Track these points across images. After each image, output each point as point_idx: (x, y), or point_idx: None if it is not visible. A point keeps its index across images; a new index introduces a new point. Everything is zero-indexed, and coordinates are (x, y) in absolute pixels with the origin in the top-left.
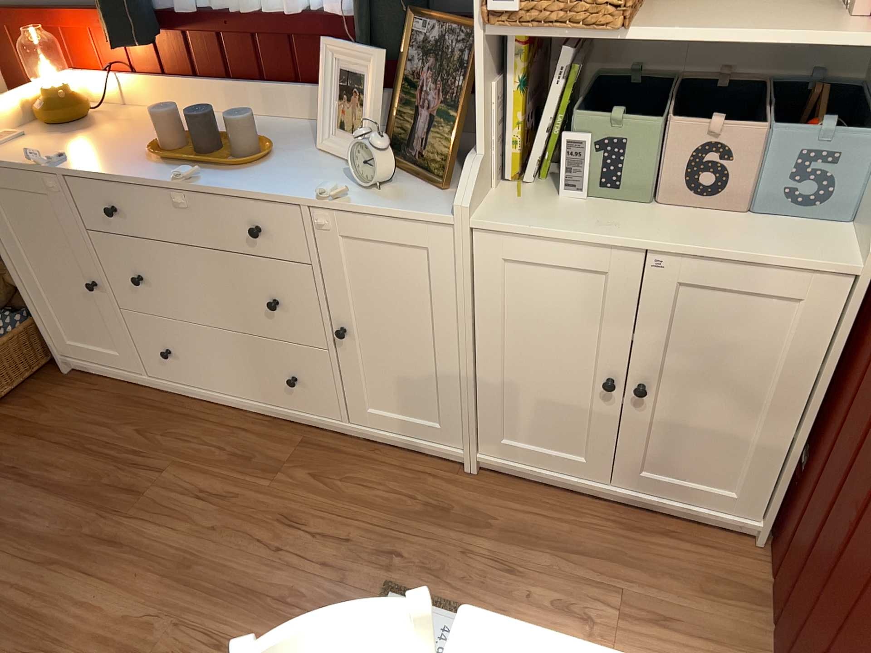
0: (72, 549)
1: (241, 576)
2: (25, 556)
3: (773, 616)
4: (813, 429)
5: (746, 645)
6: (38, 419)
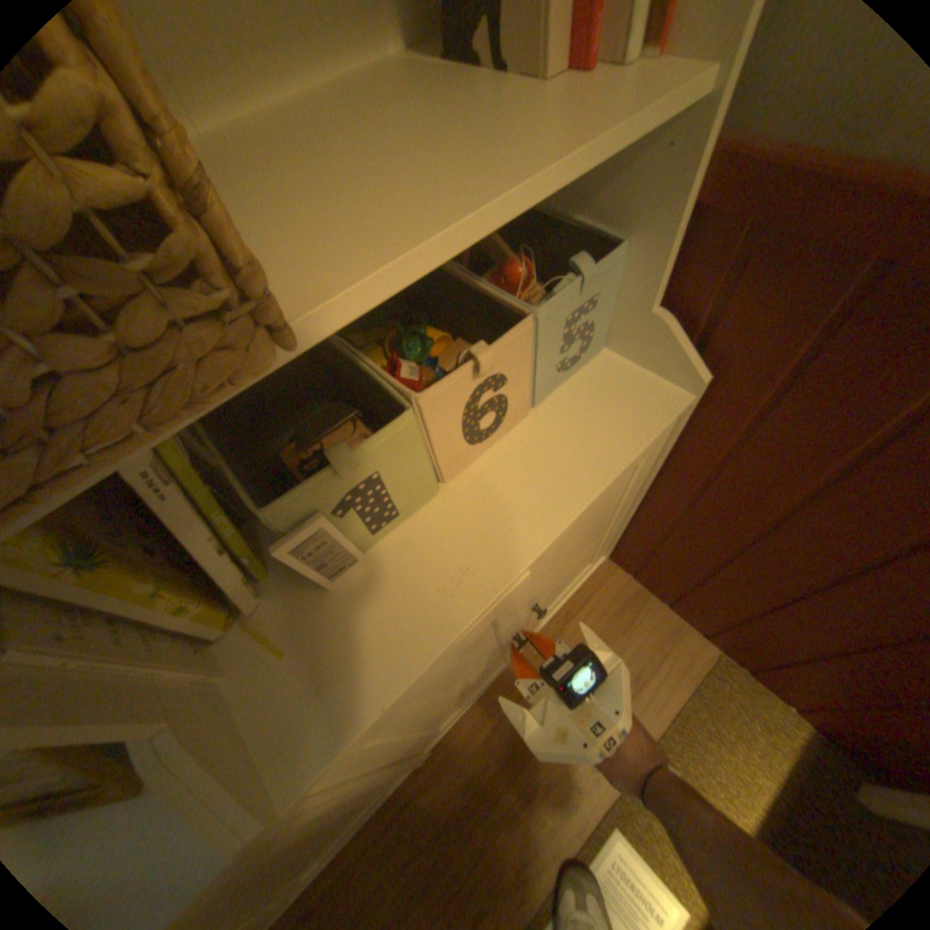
0: None
1: None
2: None
3: (677, 607)
4: (646, 502)
5: (680, 637)
6: None
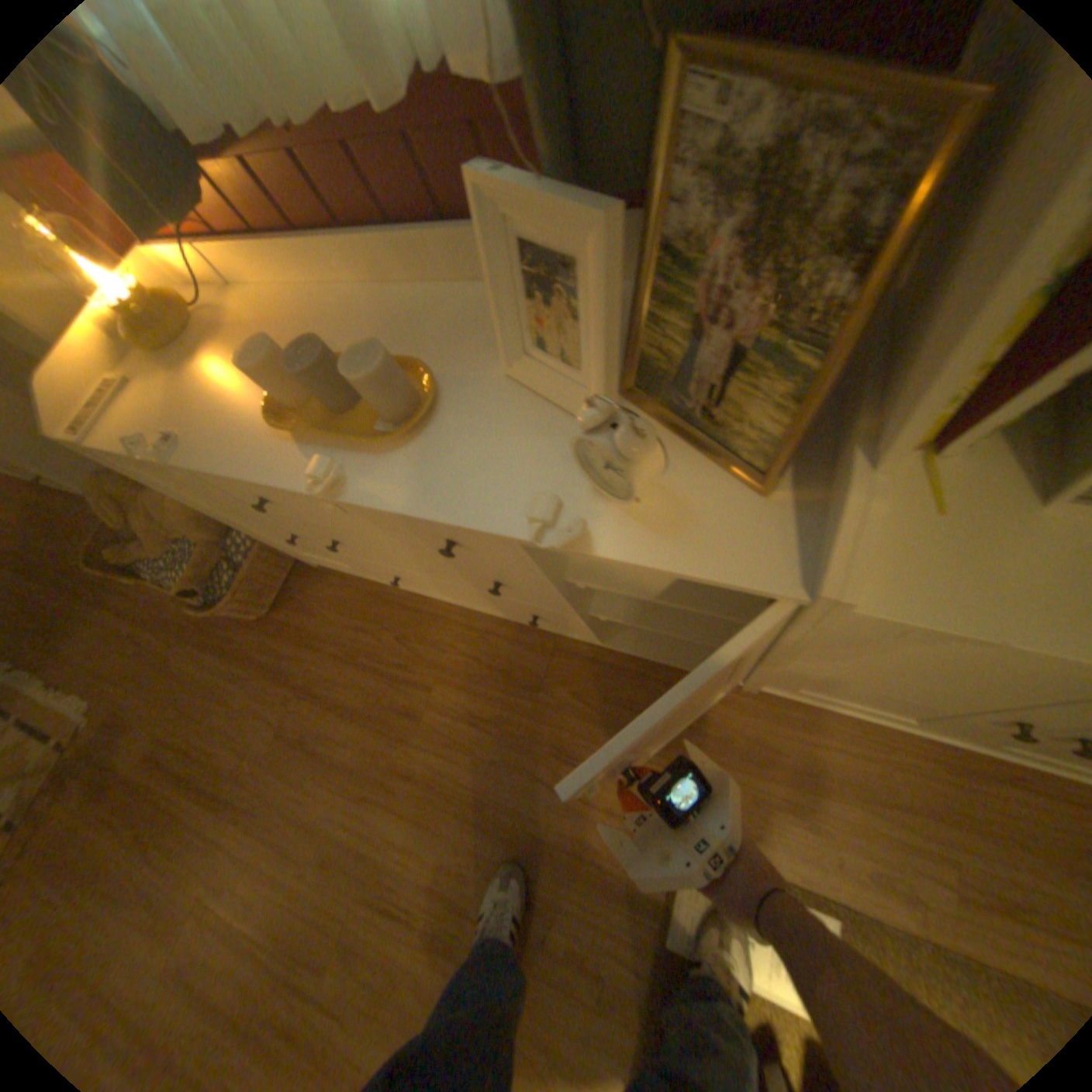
0: (369, 791)
1: (526, 831)
2: (333, 799)
3: None
4: None
5: None
6: (301, 630)
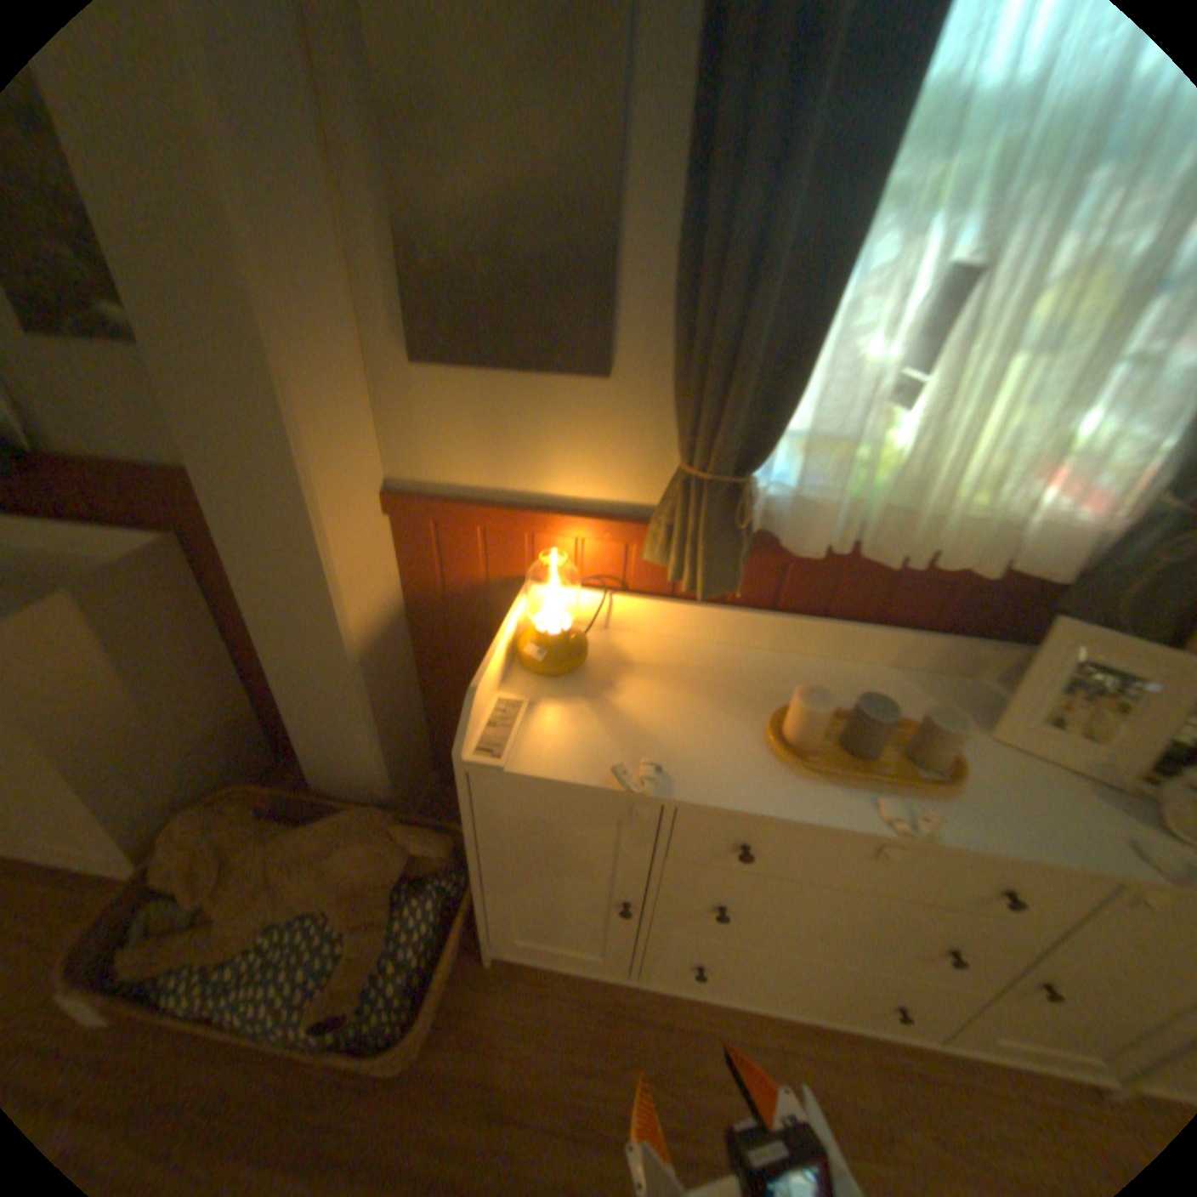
0: None
1: None
2: None
3: None
4: None
5: None
6: (483, 1084)
